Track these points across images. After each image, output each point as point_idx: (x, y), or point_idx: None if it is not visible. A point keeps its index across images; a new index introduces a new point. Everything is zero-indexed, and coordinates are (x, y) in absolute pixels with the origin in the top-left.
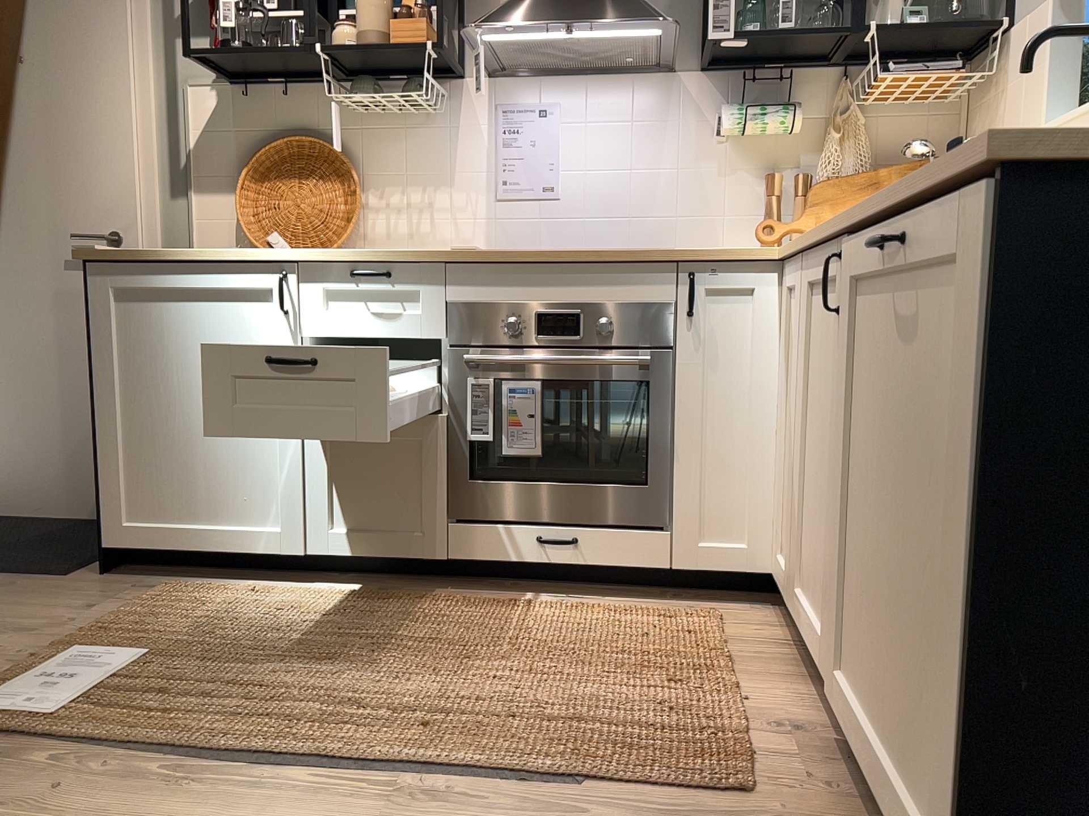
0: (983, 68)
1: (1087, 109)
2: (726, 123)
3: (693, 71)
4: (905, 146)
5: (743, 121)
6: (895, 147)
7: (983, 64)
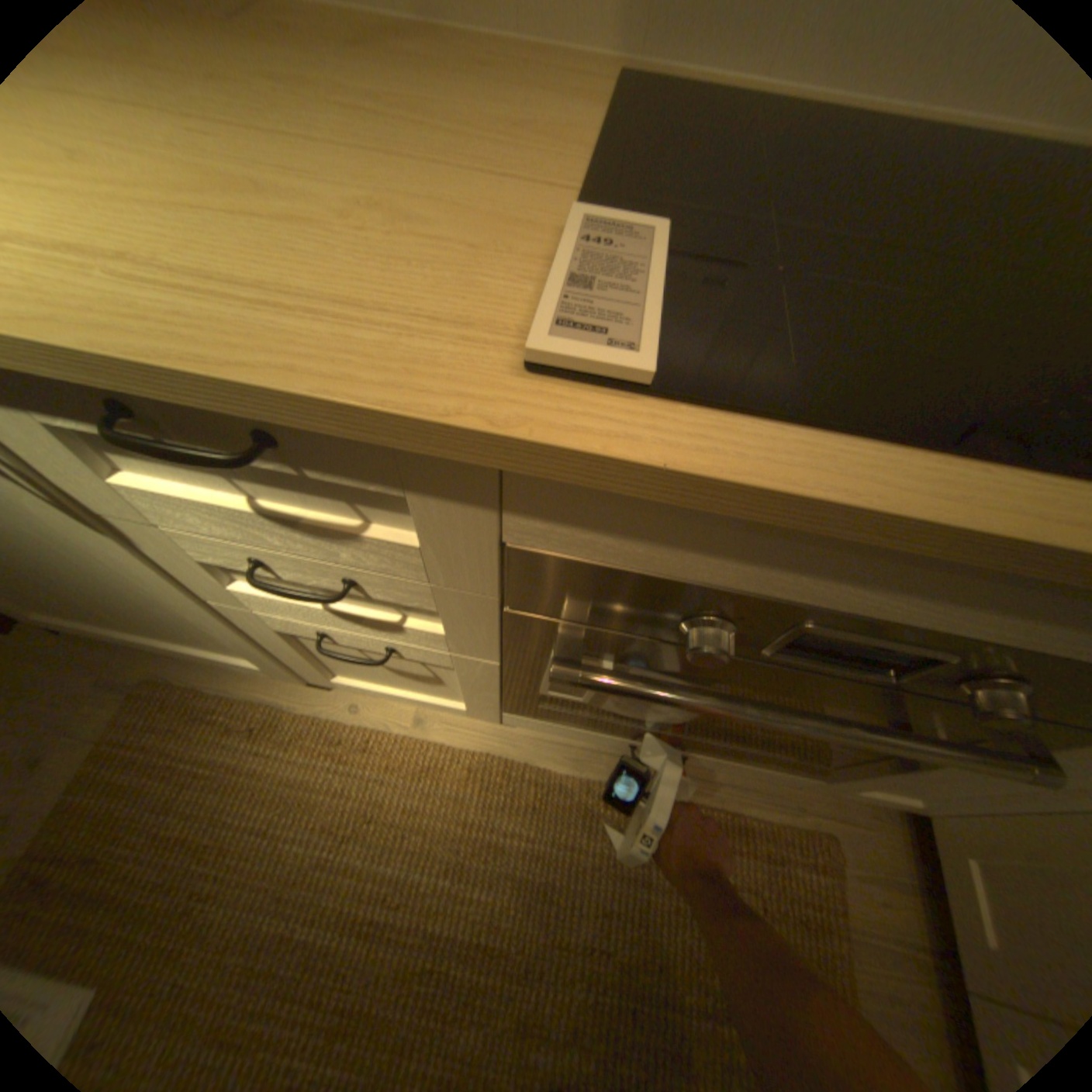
0: None
1: None
2: None
3: None
4: None
5: None
6: None
7: None
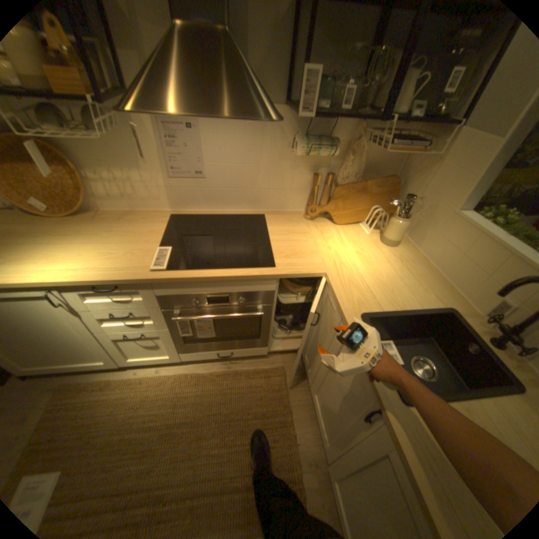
0: (438, 135)
1: (493, 235)
2: (300, 151)
3: (282, 104)
4: (382, 158)
5: (309, 151)
6: (378, 158)
7: (437, 128)
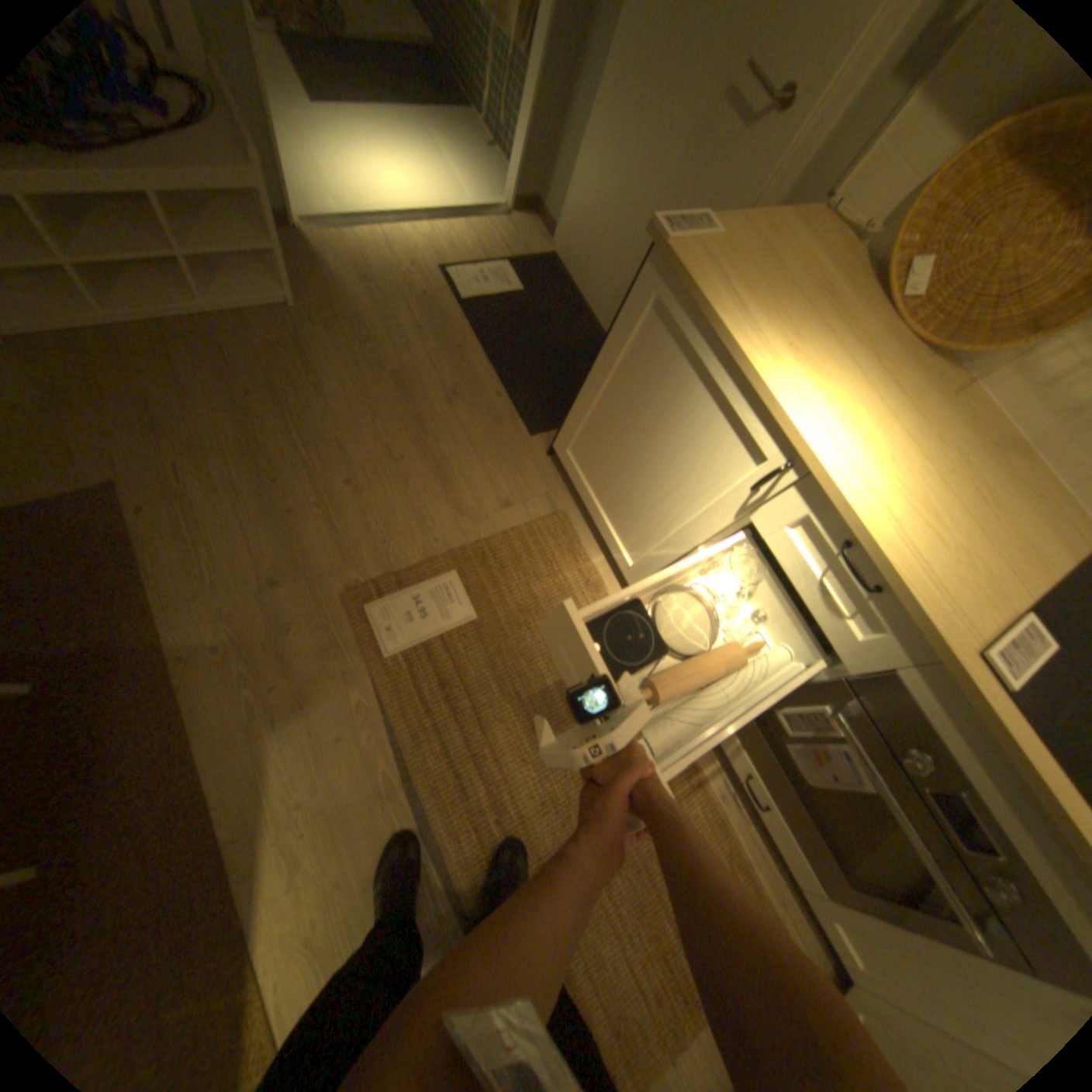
0: None
1: None
2: None
3: None
4: None
5: None
6: None
7: None
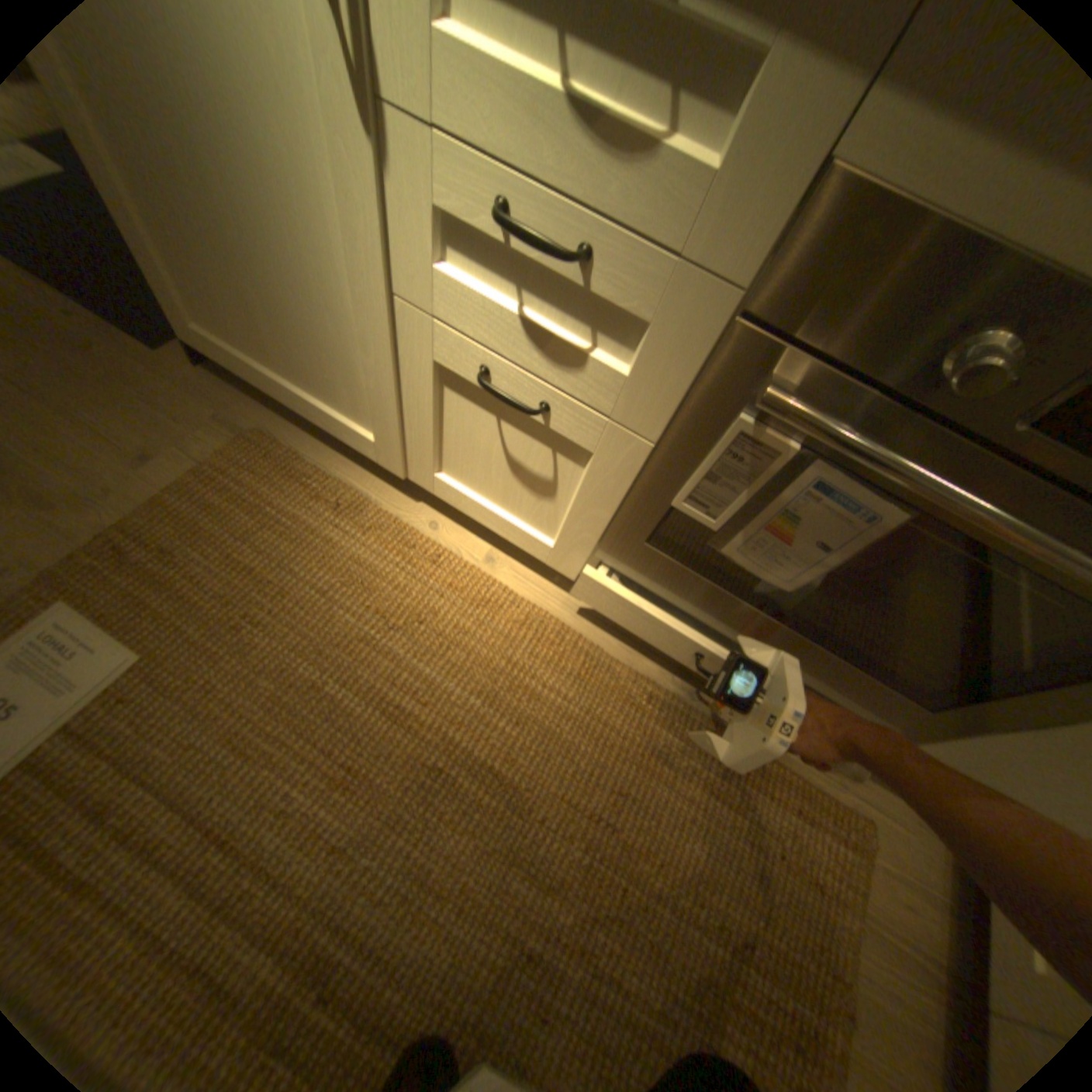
0: None
1: None
2: None
3: None
4: None
5: None
6: None
7: None
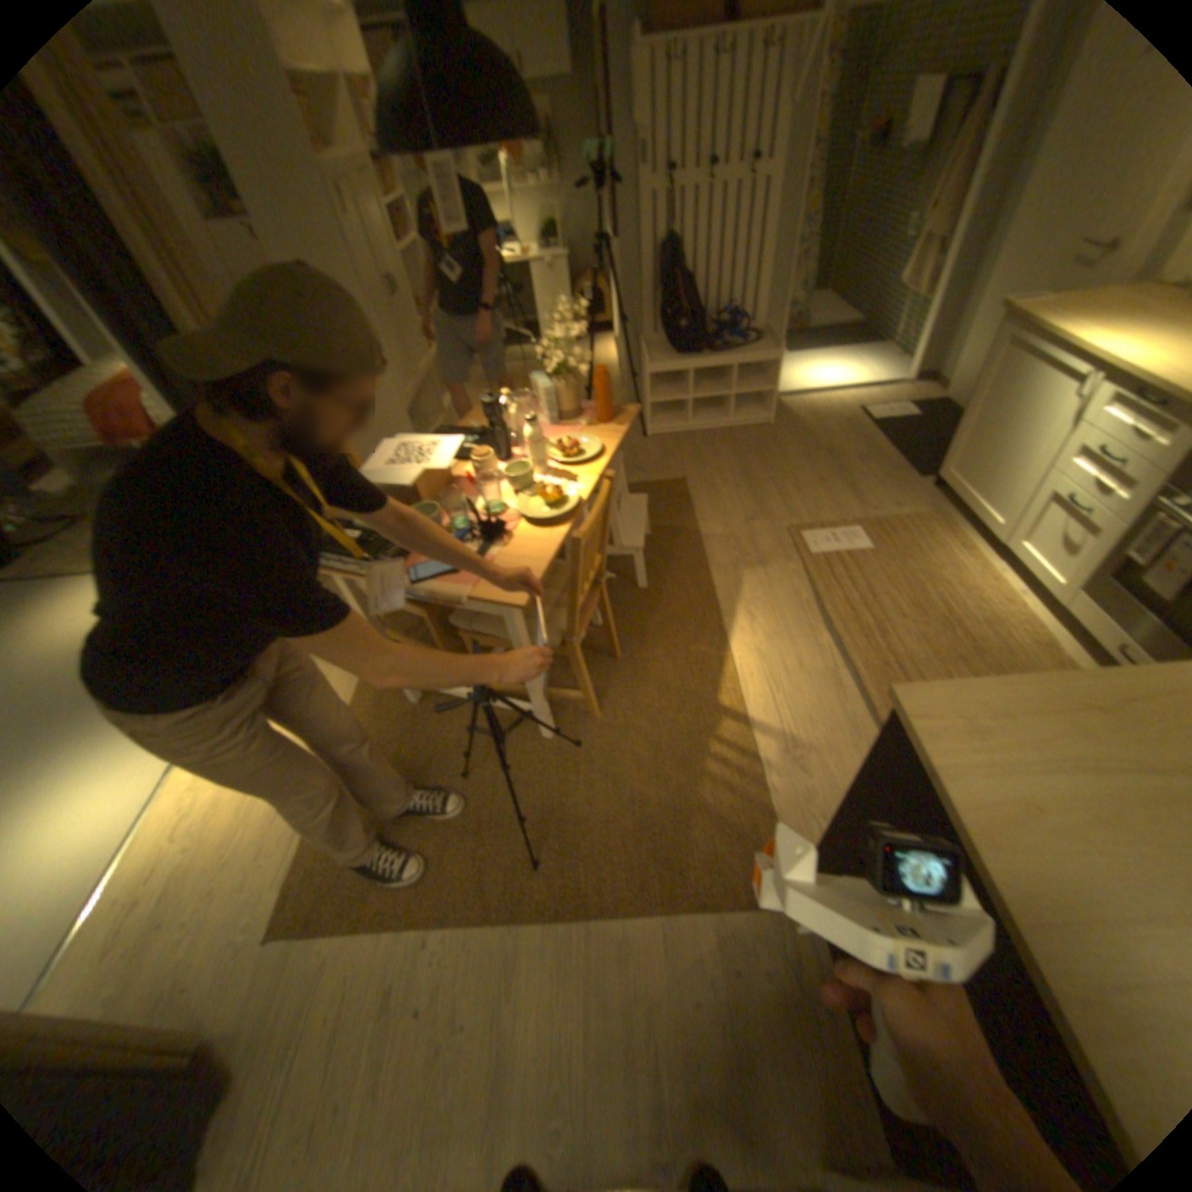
0: None
1: None
2: None
3: None
4: None
5: None
6: None
7: None
